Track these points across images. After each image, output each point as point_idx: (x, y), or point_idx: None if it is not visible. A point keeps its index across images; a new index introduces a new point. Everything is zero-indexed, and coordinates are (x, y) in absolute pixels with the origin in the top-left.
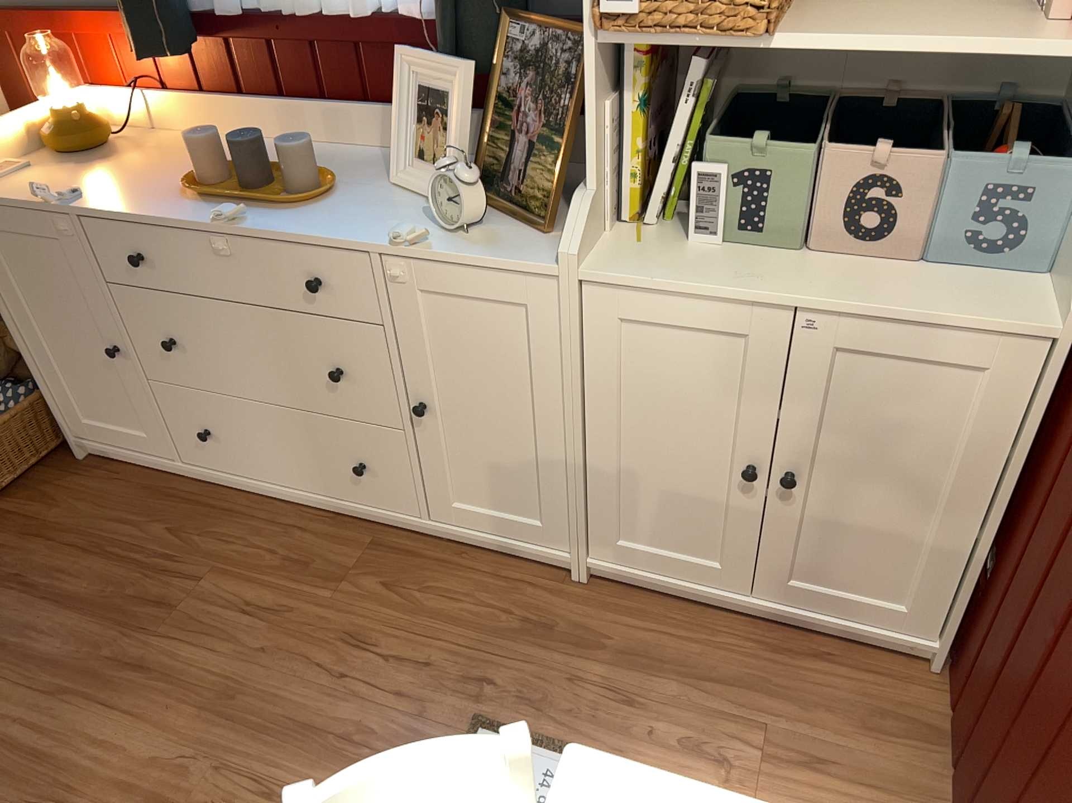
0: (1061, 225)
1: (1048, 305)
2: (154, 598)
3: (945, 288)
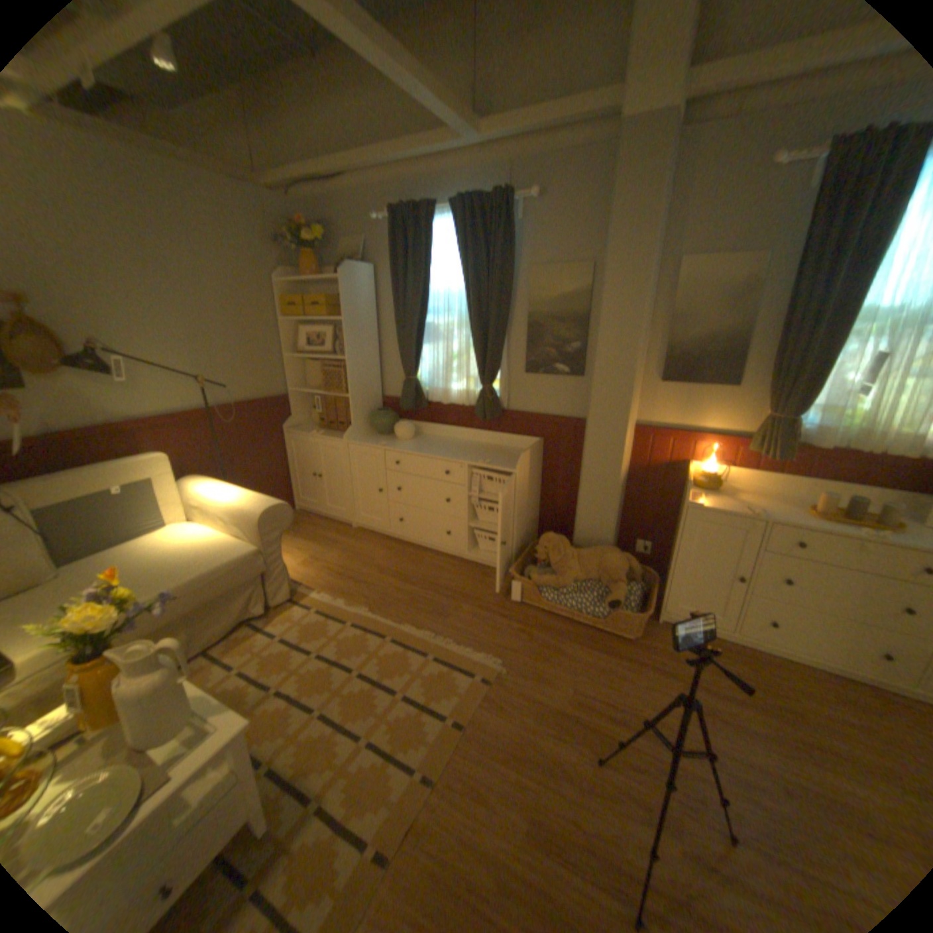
0: None
1: None
2: (783, 711)
3: None
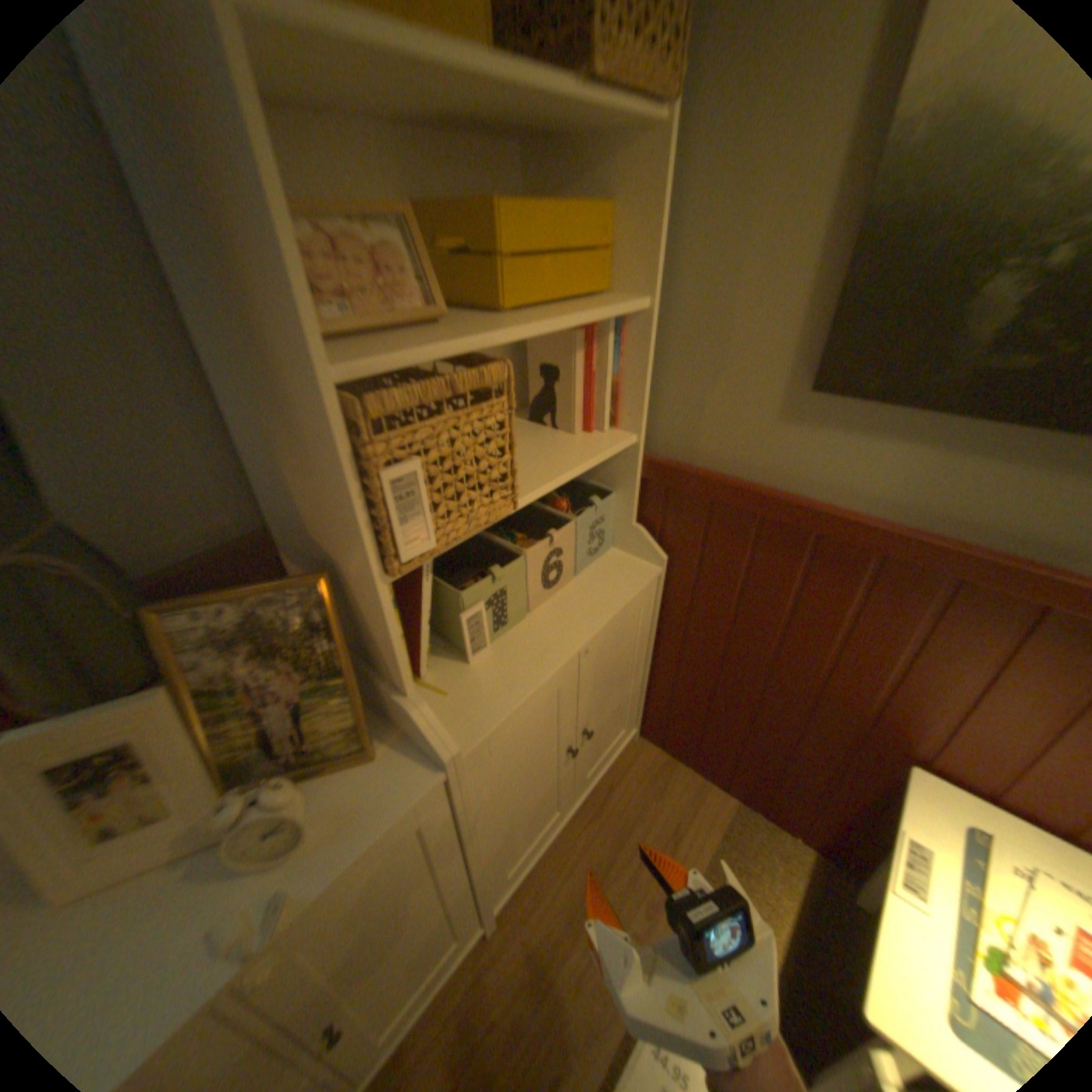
0: (619, 521)
1: (643, 558)
2: None
3: (604, 580)
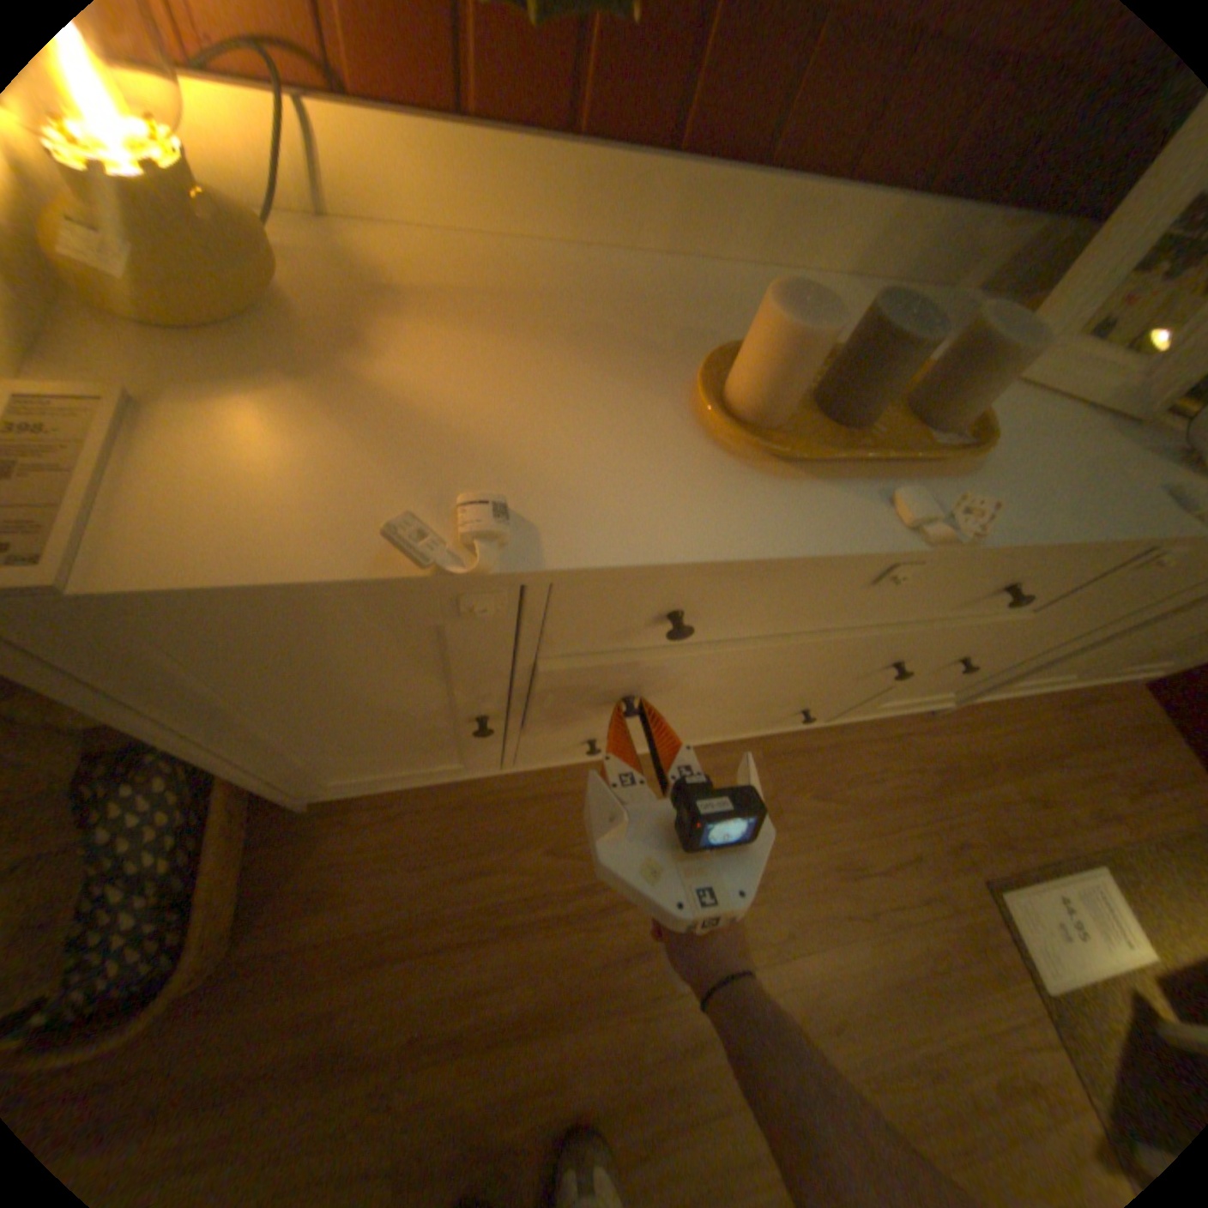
0: None
1: None
2: (625, 965)
3: None
